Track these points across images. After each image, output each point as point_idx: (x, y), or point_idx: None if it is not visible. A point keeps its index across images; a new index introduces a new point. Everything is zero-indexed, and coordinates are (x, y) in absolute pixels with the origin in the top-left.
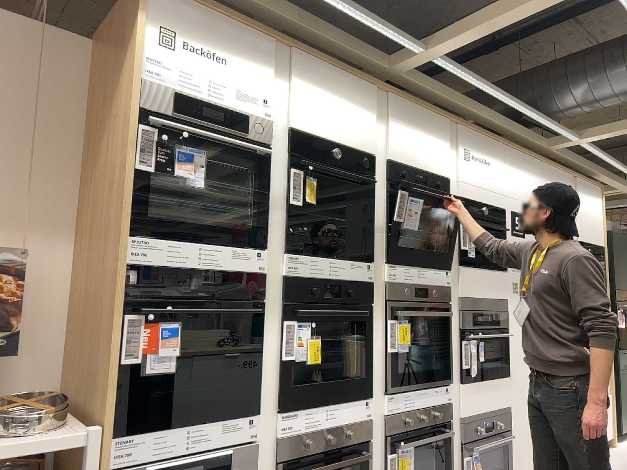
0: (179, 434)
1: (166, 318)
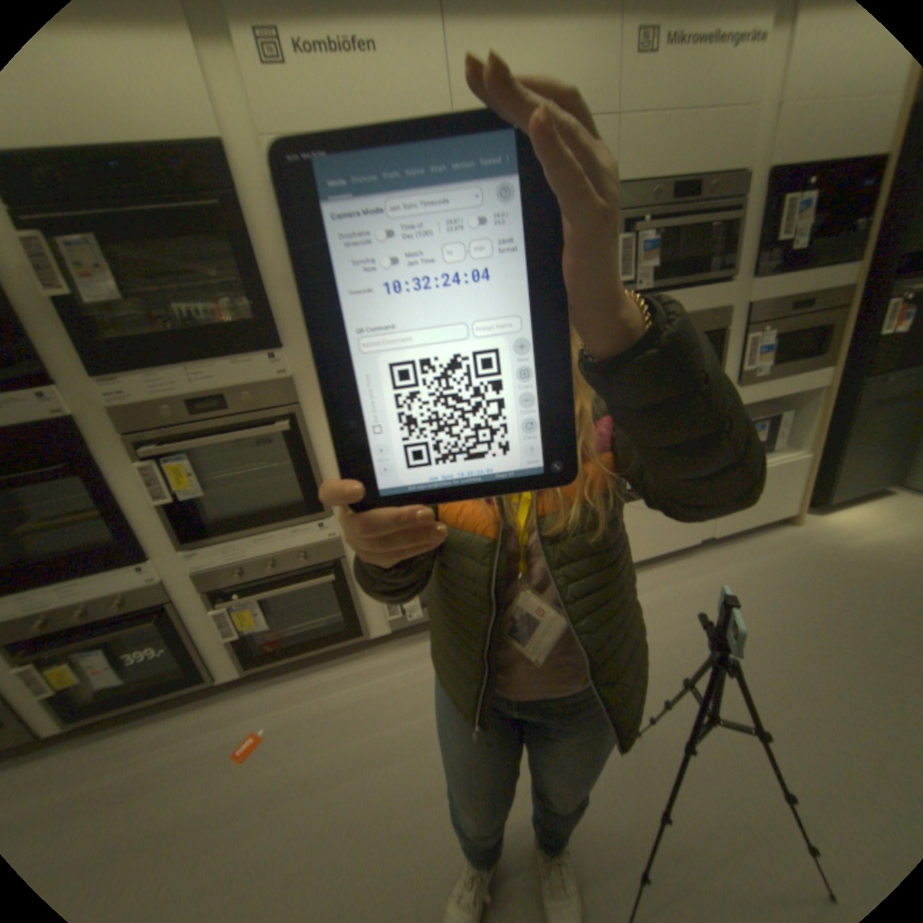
0: None
1: None
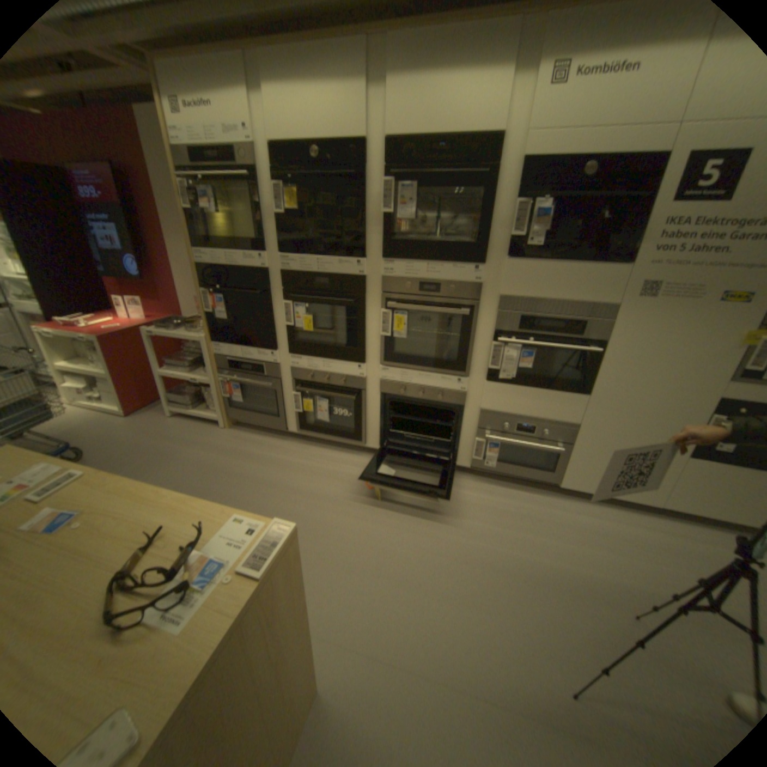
0: (236, 353)
1: (215, 295)
